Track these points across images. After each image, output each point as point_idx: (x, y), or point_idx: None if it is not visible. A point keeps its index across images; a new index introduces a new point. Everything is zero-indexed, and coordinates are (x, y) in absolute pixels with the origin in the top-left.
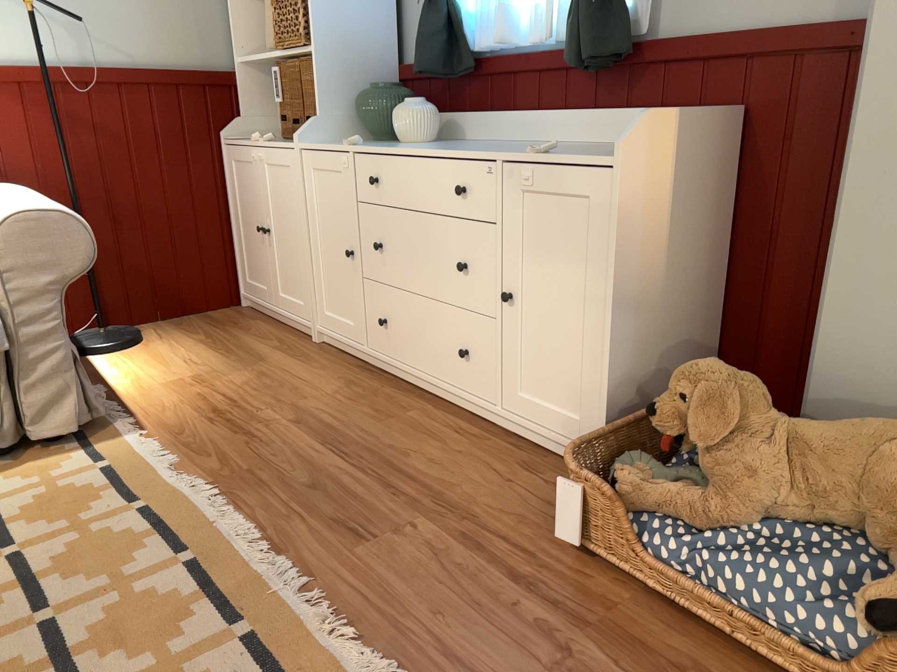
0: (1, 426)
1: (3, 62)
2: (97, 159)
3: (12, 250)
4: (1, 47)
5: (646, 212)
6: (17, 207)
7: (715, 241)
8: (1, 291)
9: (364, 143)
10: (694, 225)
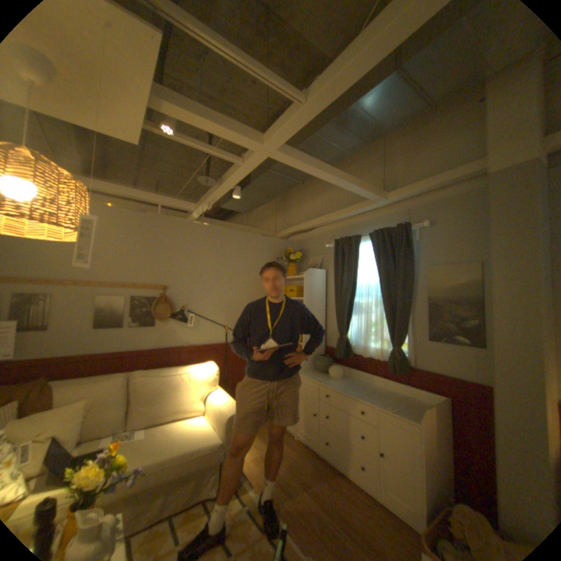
0: (215, 490)
1: (213, 342)
2: (231, 369)
3: (229, 427)
4: (213, 338)
5: (431, 440)
6: (229, 409)
7: (449, 442)
8: (224, 440)
9: (317, 374)
10: (443, 439)
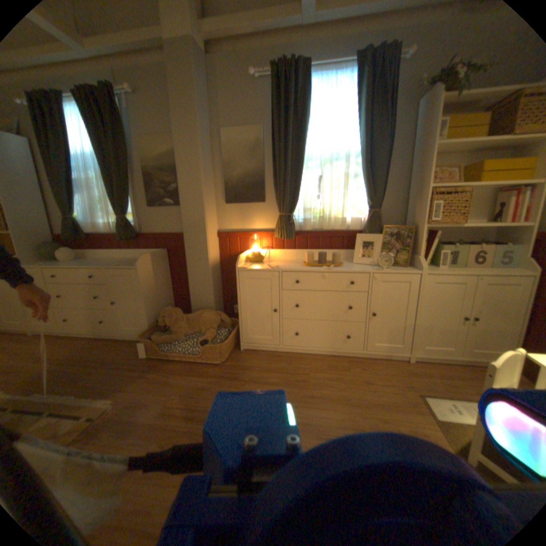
0: None
1: None
2: None
3: None
4: None
5: (147, 277)
6: None
7: (168, 279)
8: None
9: (42, 262)
10: (161, 277)
